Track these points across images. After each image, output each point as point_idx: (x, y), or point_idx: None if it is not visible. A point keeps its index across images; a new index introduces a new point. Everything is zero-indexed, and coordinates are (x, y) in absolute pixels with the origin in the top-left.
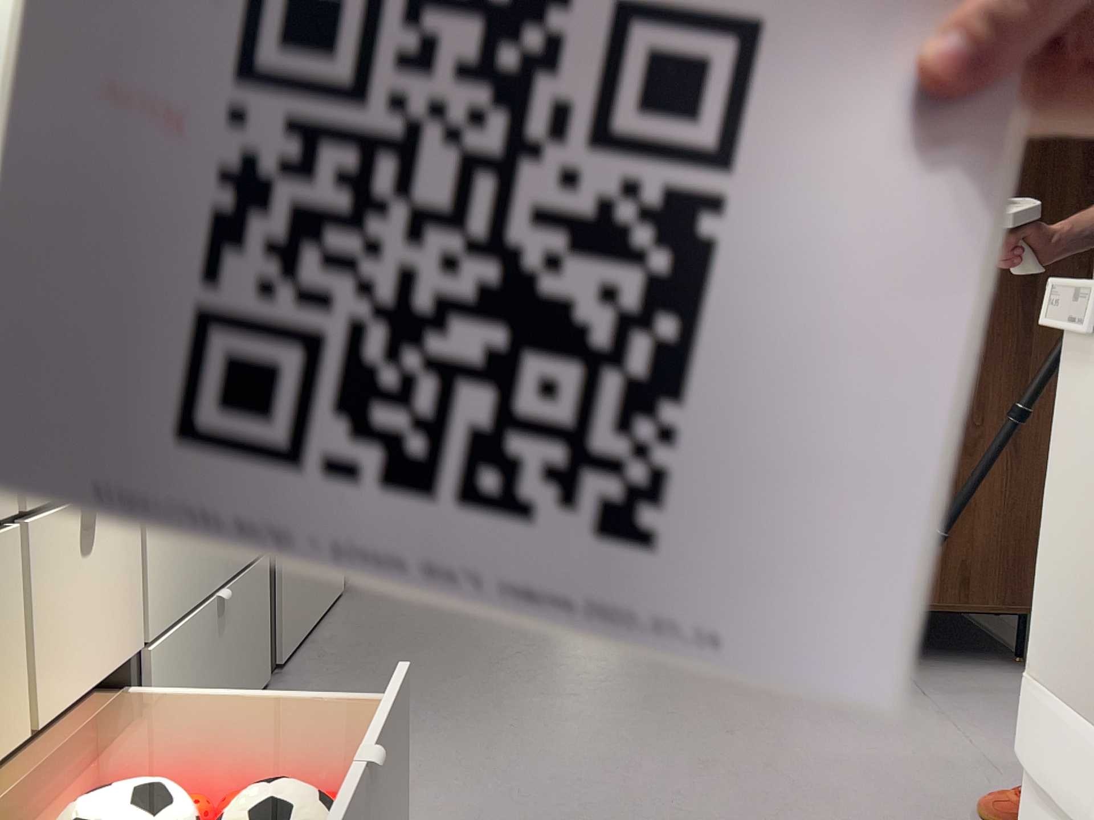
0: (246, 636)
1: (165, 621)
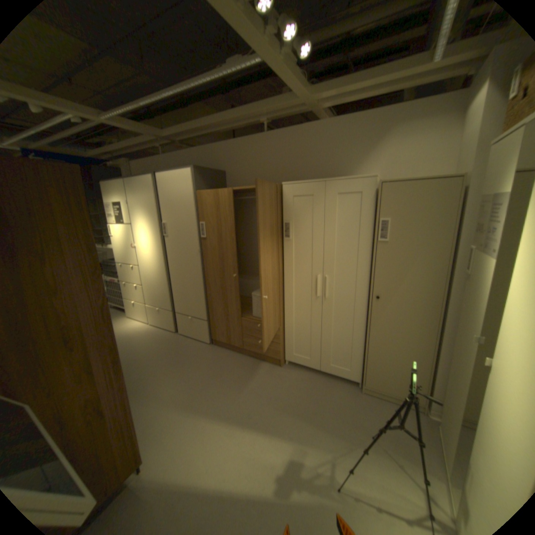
0: (166, 319)
1: (149, 304)
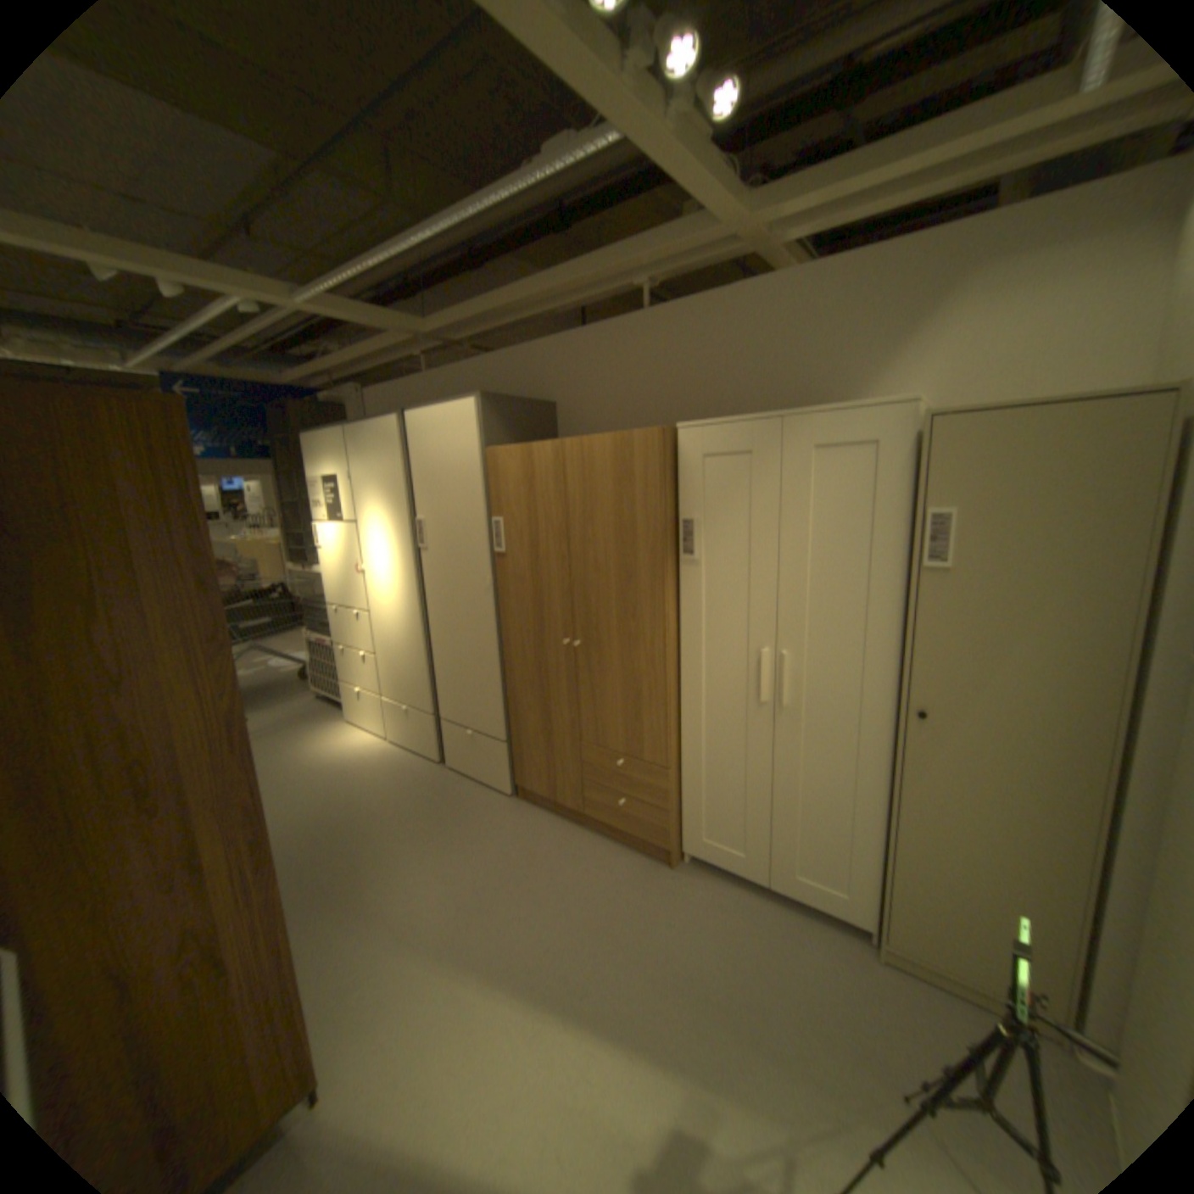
0: (423, 733)
1: (390, 697)
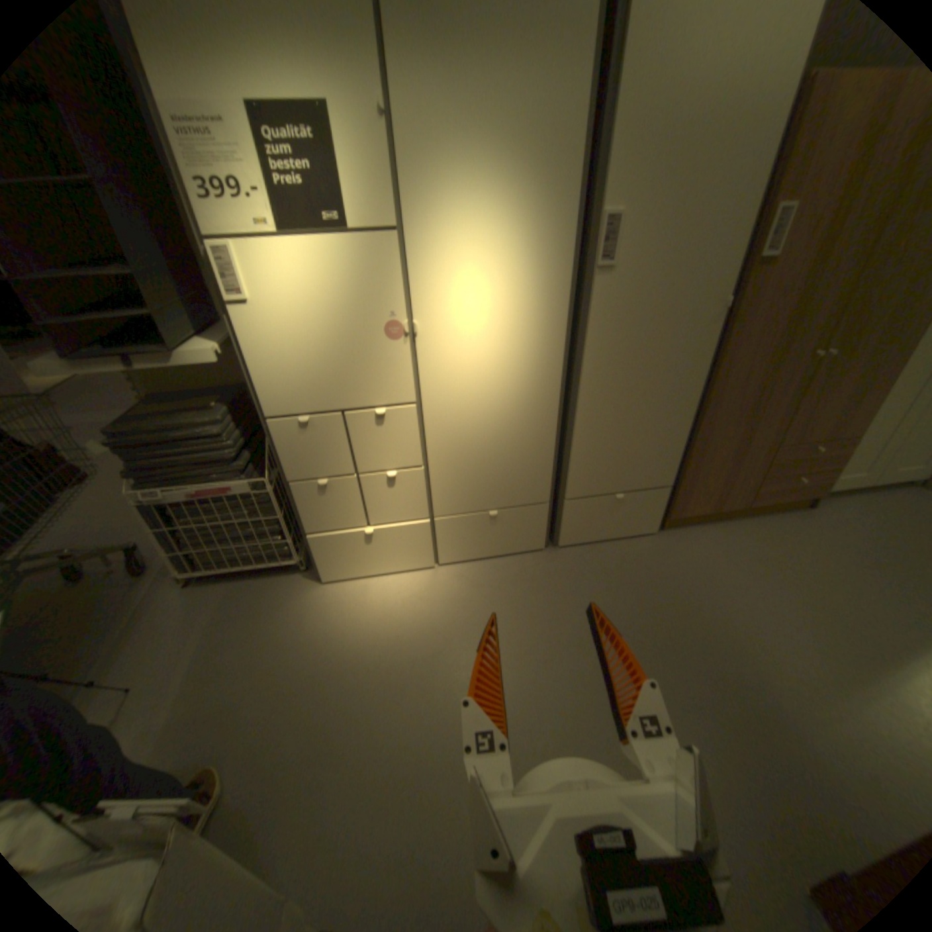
0: (522, 529)
1: (452, 512)
